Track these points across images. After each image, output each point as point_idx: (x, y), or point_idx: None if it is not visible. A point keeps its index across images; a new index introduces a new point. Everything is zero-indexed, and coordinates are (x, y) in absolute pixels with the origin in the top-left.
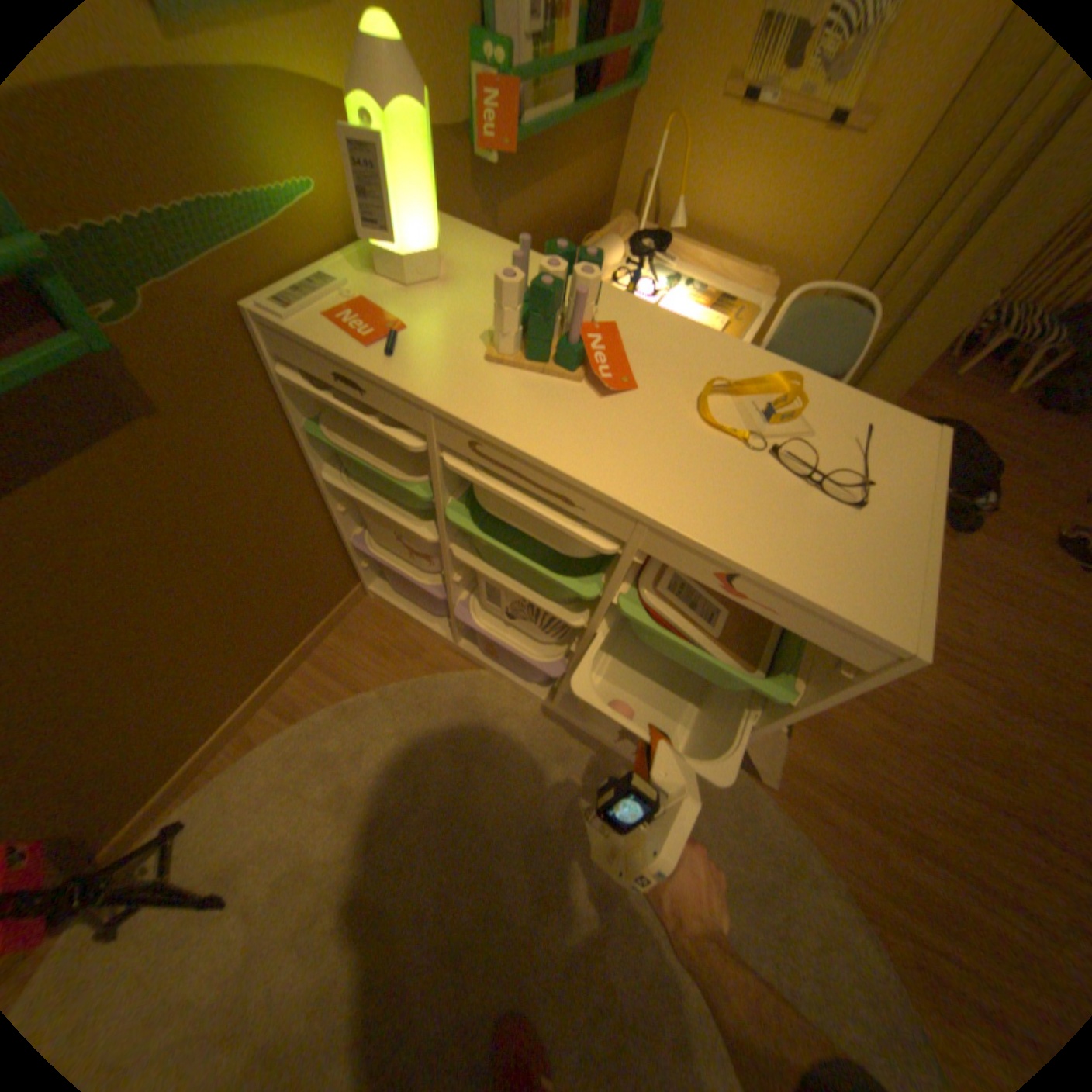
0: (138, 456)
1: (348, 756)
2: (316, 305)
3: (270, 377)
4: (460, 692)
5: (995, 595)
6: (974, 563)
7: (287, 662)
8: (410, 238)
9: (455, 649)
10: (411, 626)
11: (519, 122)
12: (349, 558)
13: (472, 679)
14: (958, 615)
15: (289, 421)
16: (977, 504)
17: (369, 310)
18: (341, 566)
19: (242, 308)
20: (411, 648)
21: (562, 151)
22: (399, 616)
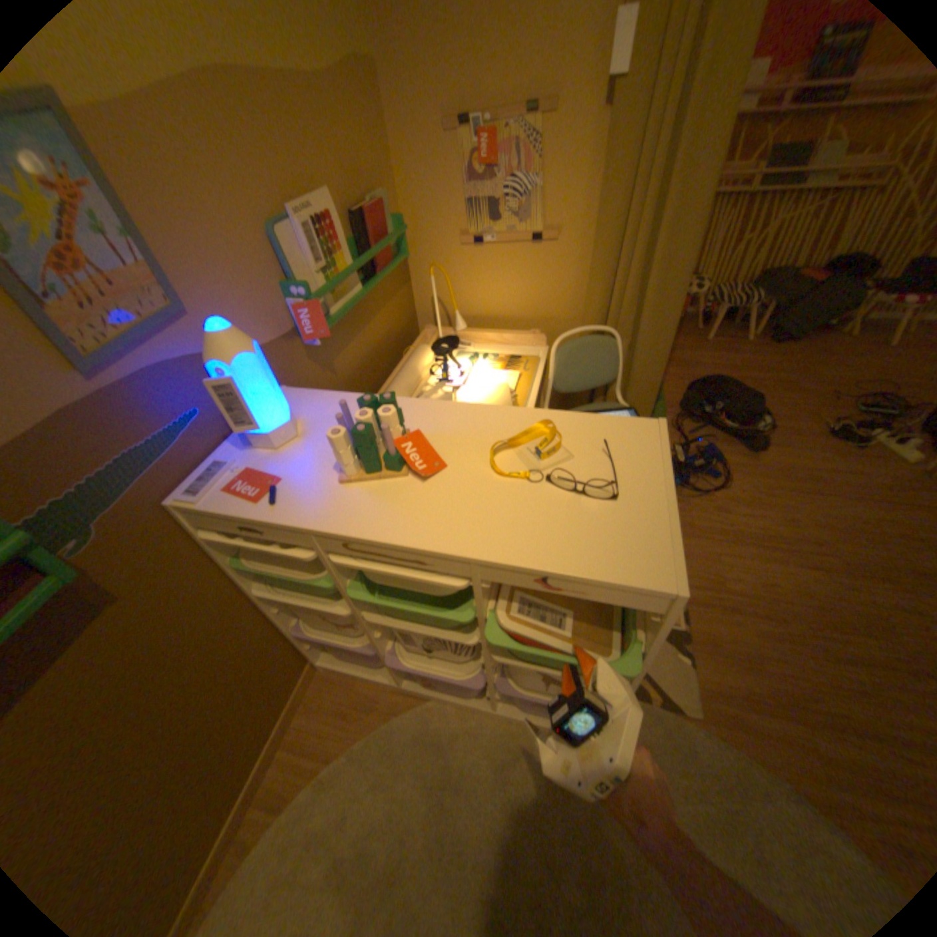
0: (107, 636)
1: (333, 826)
2: (216, 485)
3: (195, 539)
4: (414, 728)
5: (804, 490)
6: (777, 471)
7: (262, 756)
8: (270, 421)
9: (400, 691)
10: (359, 684)
11: (326, 320)
12: (293, 645)
13: (421, 713)
14: (783, 516)
15: (217, 563)
16: (760, 426)
17: (253, 475)
18: (287, 654)
19: (165, 505)
20: (364, 704)
21: (366, 312)
22: (347, 679)
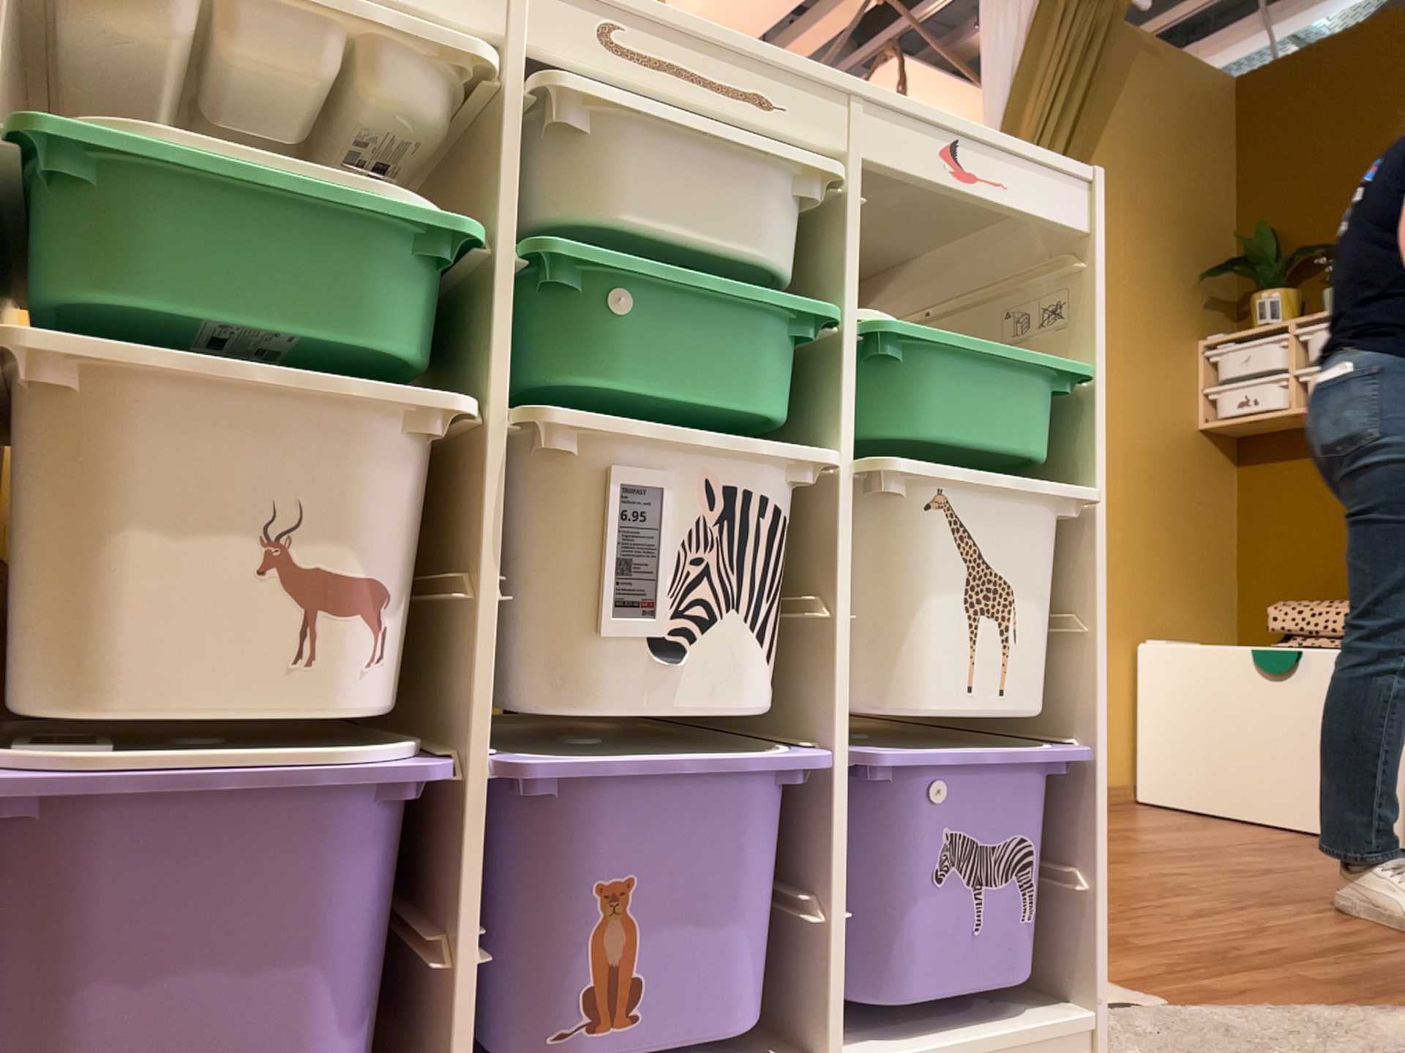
0: None
1: None
2: None
3: None
4: None
5: None
6: None
7: None
8: None
9: None
10: None
11: None
12: None
13: None
14: None
15: None
16: None
17: None
18: None
19: None
20: None
21: None
22: None
